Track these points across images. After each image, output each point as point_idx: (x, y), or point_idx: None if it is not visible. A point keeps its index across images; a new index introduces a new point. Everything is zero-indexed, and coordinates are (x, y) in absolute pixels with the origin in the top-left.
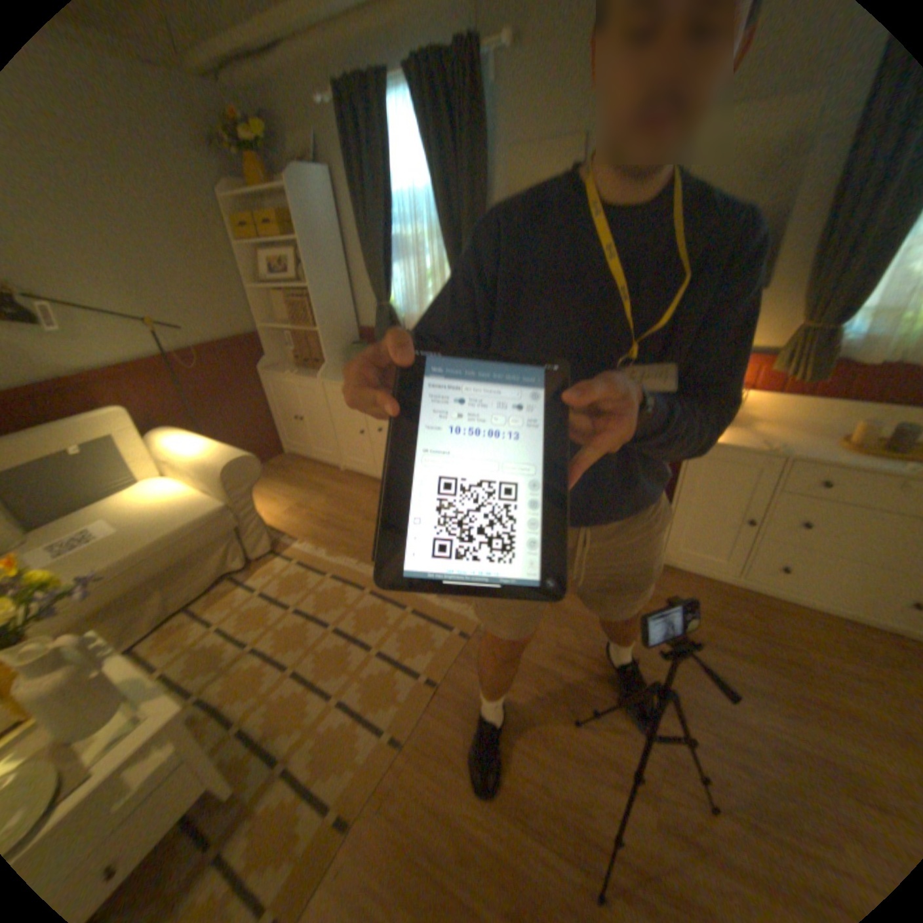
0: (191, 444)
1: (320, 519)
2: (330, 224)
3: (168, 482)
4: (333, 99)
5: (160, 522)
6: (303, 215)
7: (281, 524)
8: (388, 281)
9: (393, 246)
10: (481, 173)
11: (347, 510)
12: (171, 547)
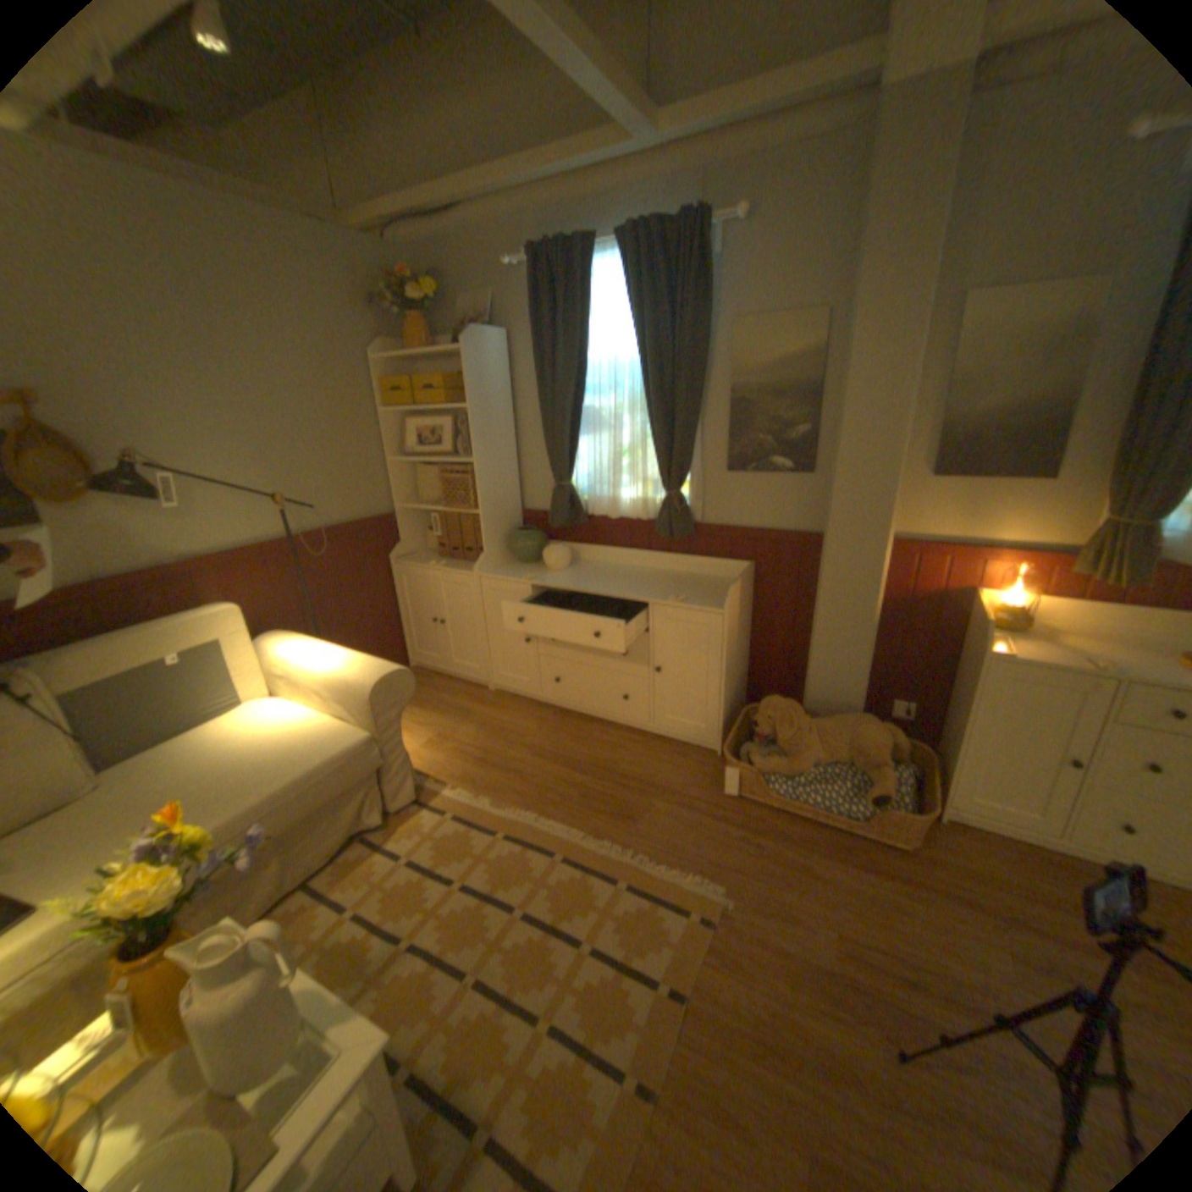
0: (323, 653)
1: (474, 754)
2: (504, 391)
3: (287, 702)
4: (524, 260)
5: (290, 757)
6: (478, 380)
7: (422, 762)
8: (571, 457)
9: (583, 418)
10: (704, 343)
11: (508, 742)
12: (306, 793)
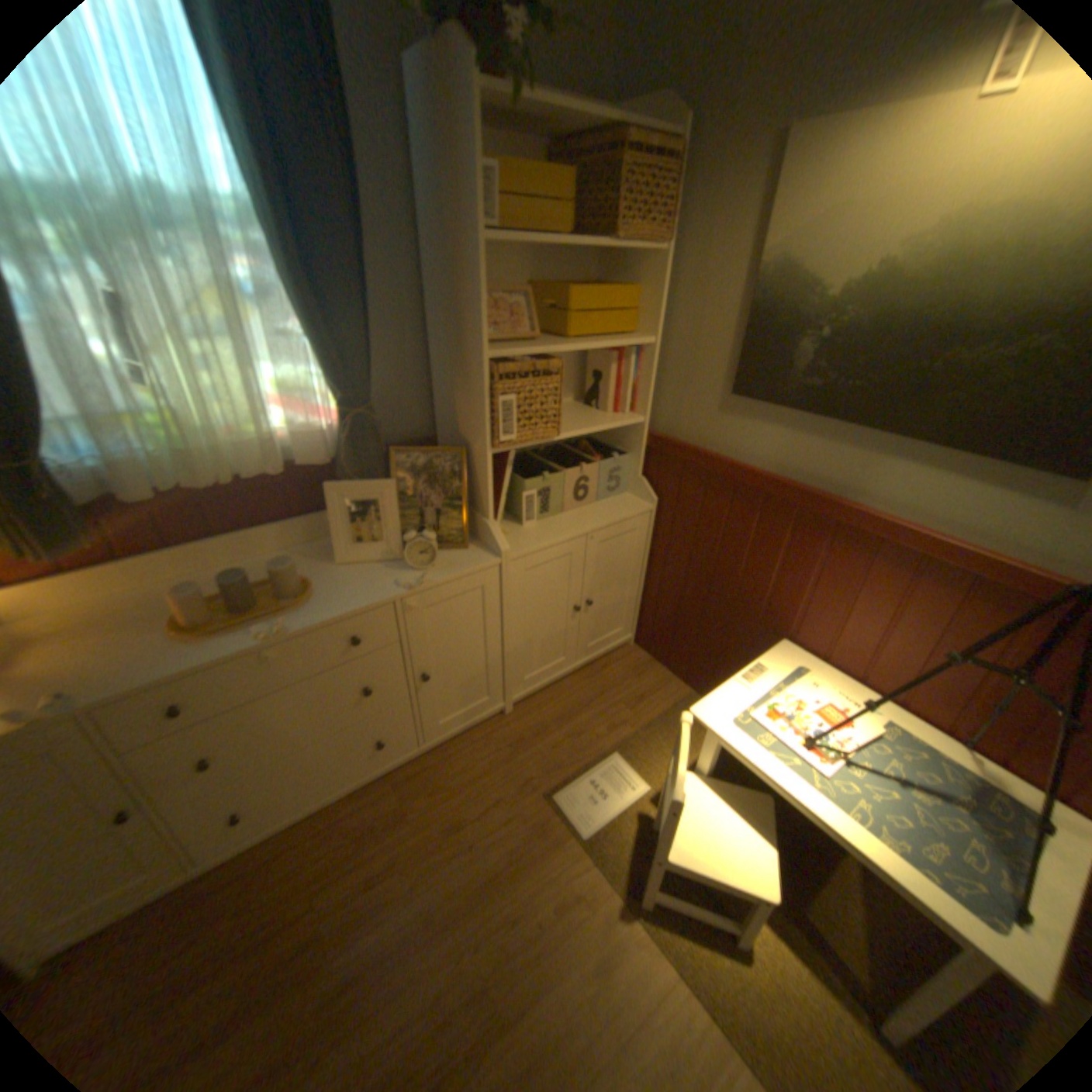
0: None
1: None
2: None
3: None
4: None
5: None
6: None
7: None
8: None
9: None
10: None
11: None
12: None
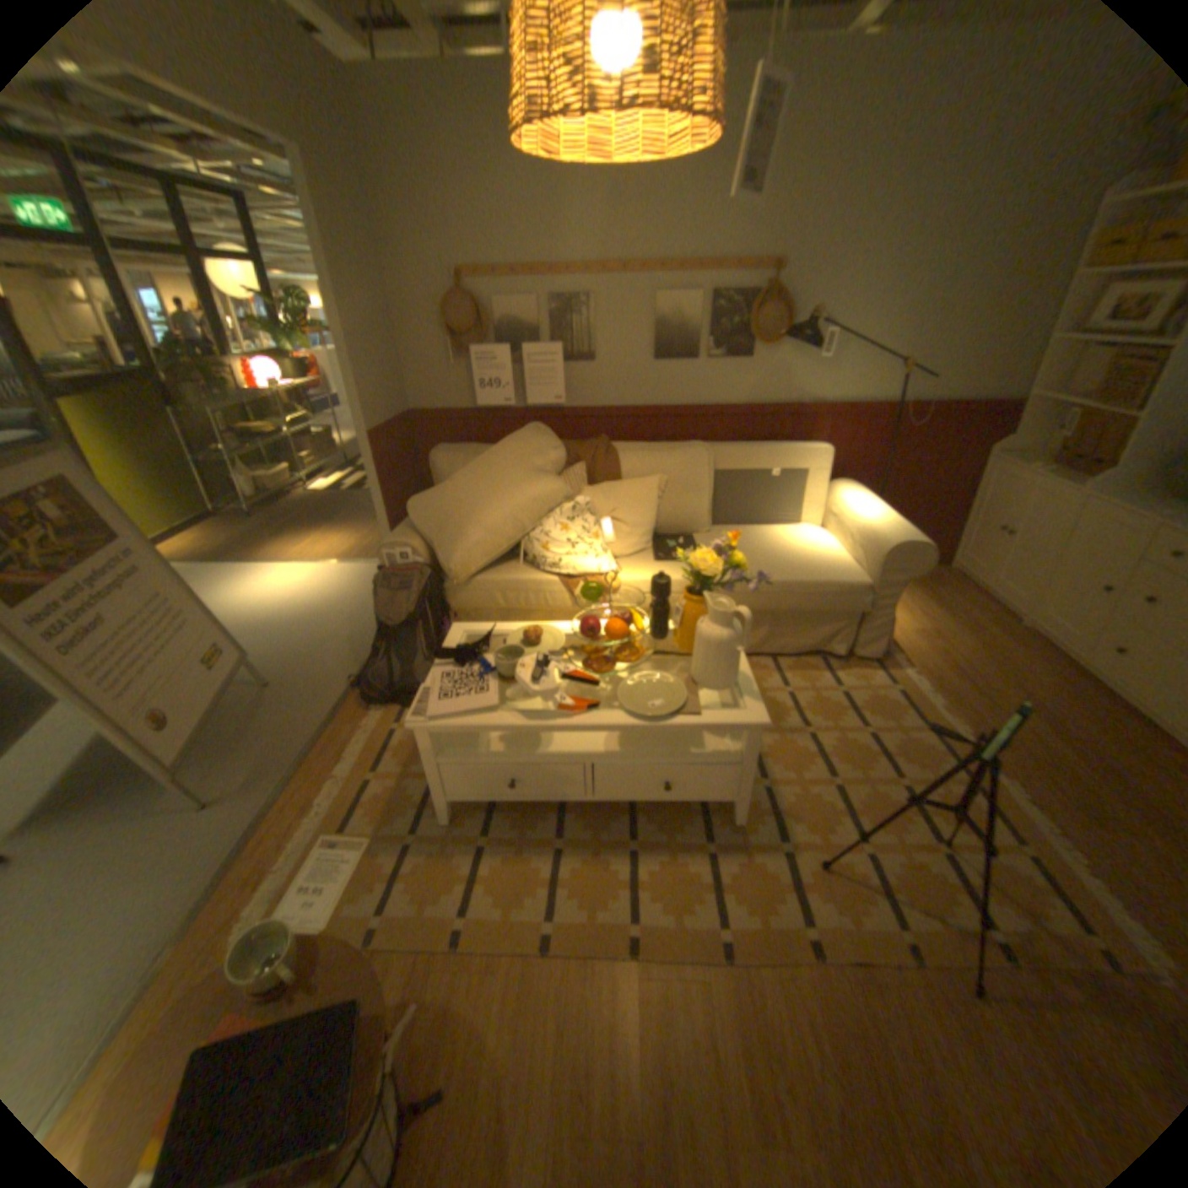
0: (873, 508)
1: (959, 665)
2: None
3: (828, 536)
4: None
5: (808, 568)
6: None
7: (905, 642)
8: None
9: None
10: None
11: (1005, 677)
12: (805, 596)
